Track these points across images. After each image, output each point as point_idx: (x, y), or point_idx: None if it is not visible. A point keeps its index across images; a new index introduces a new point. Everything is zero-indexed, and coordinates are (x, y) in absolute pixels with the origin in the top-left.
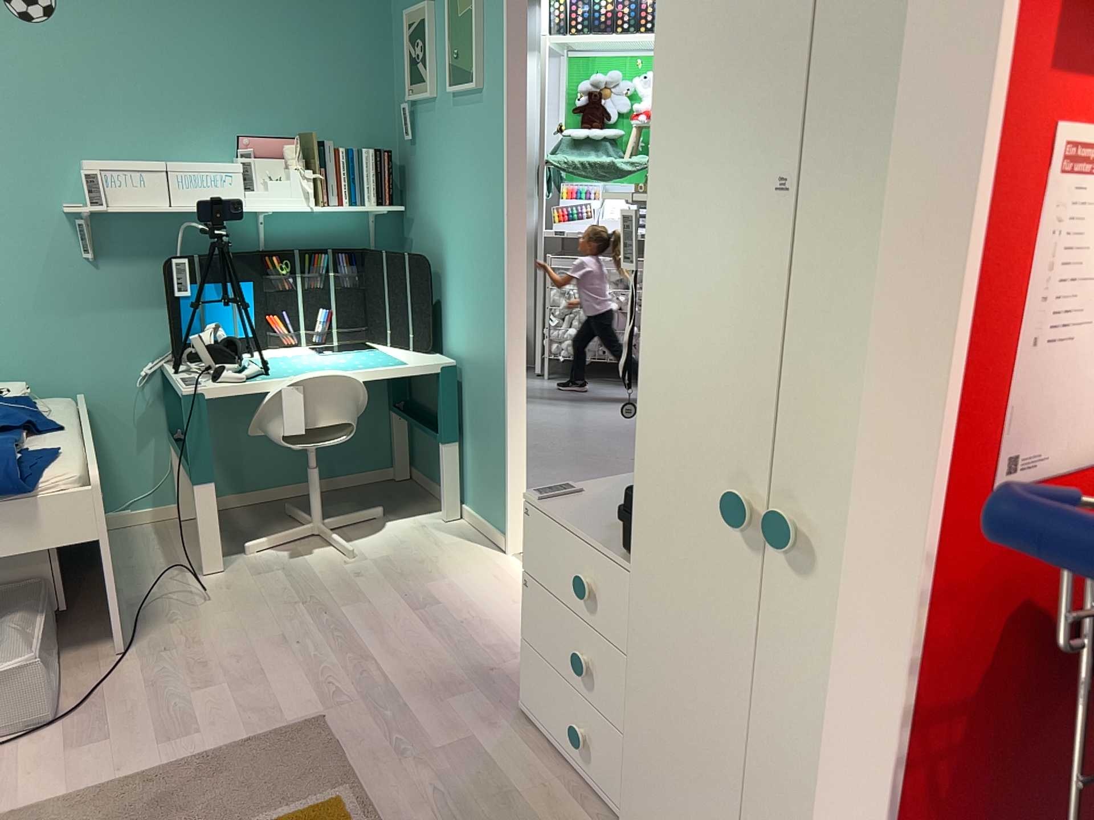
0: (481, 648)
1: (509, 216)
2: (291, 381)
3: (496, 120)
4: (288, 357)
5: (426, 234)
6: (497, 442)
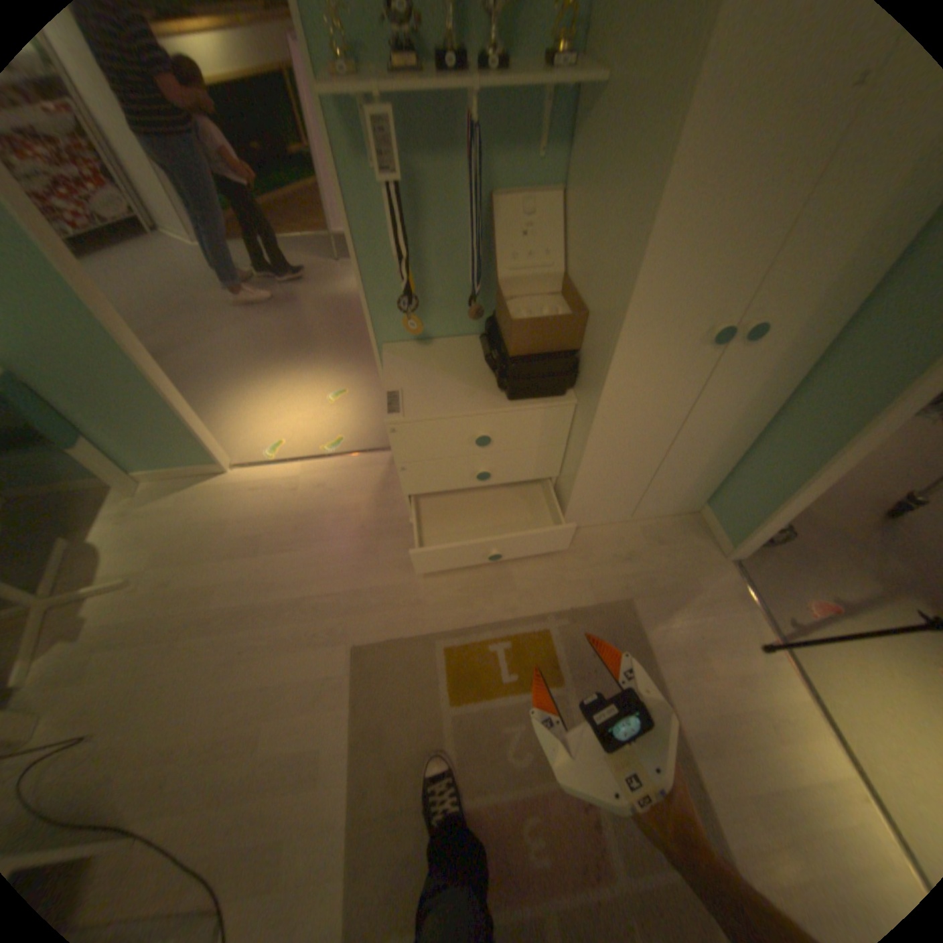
0: (334, 525)
1: None
2: None
3: None
4: None
5: None
6: (149, 408)
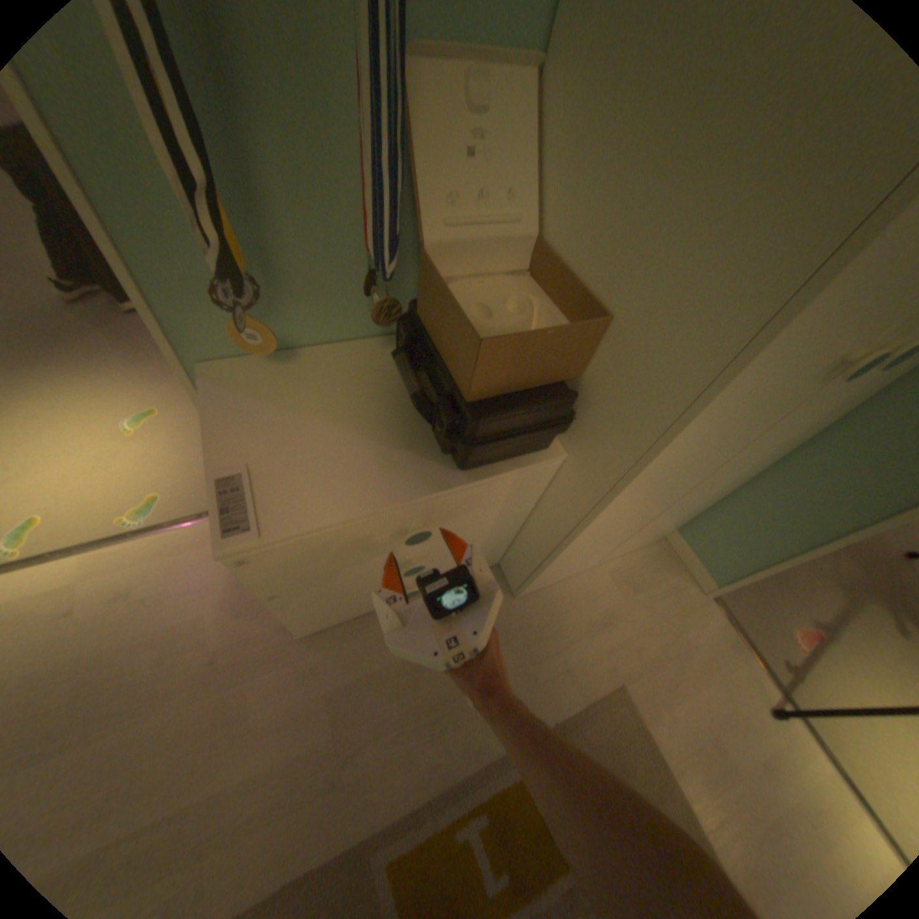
0: (157, 672)
1: None
2: None
3: None
4: None
5: None
6: None
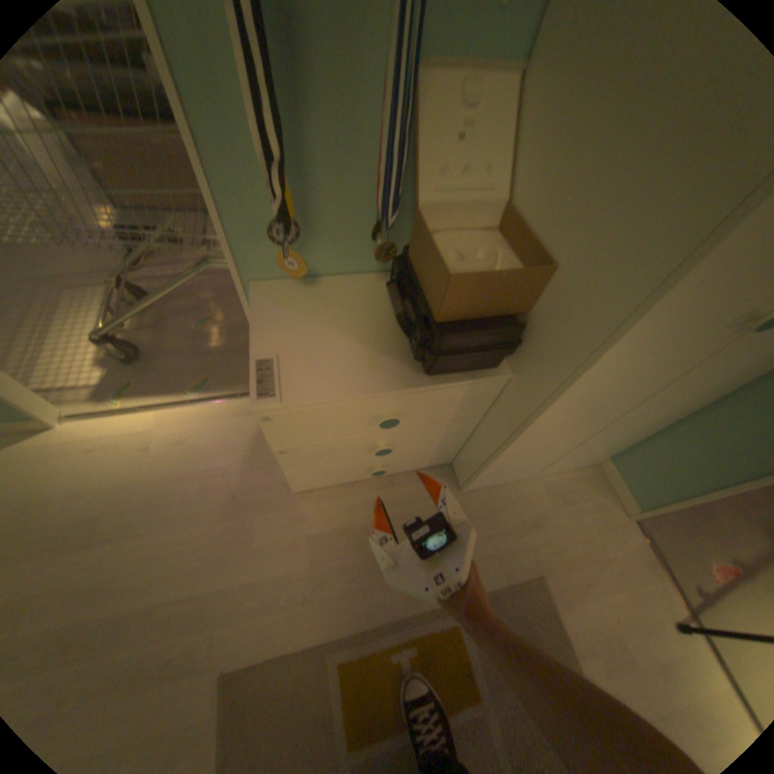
0: (197, 497)
1: None
2: None
3: None
4: None
5: None
6: None
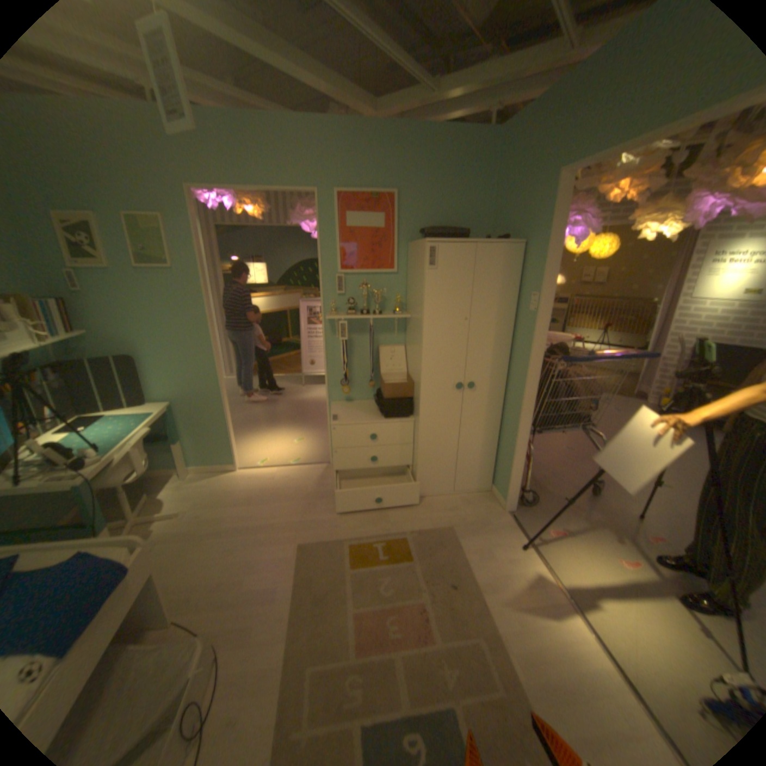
0: (293, 494)
1: (212, 328)
2: (122, 447)
3: (191, 284)
4: (62, 443)
5: (108, 344)
6: (216, 428)
